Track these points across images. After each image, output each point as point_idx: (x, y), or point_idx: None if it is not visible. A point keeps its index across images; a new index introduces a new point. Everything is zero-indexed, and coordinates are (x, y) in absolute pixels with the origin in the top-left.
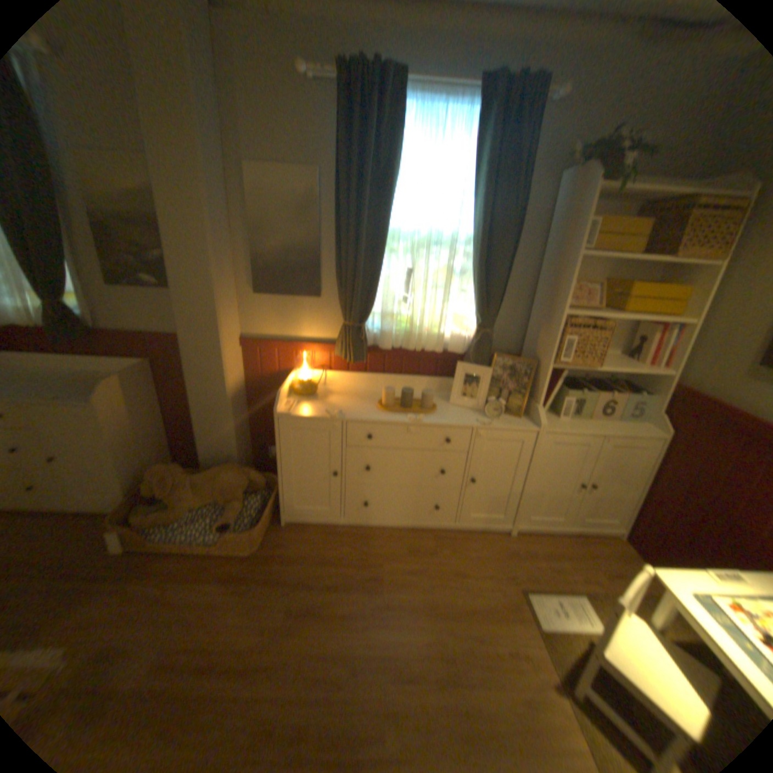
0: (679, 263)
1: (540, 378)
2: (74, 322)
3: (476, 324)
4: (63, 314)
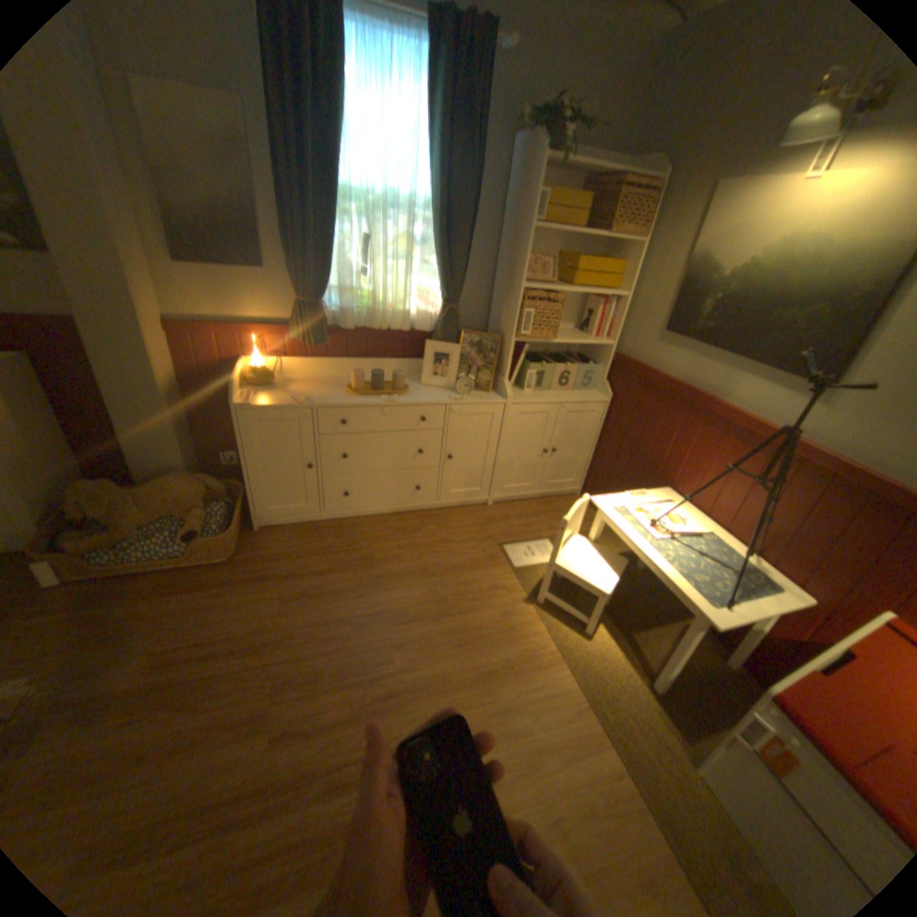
0: (616, 239)
1: (504, 352)
2: None
3: (441, 299)
4: None
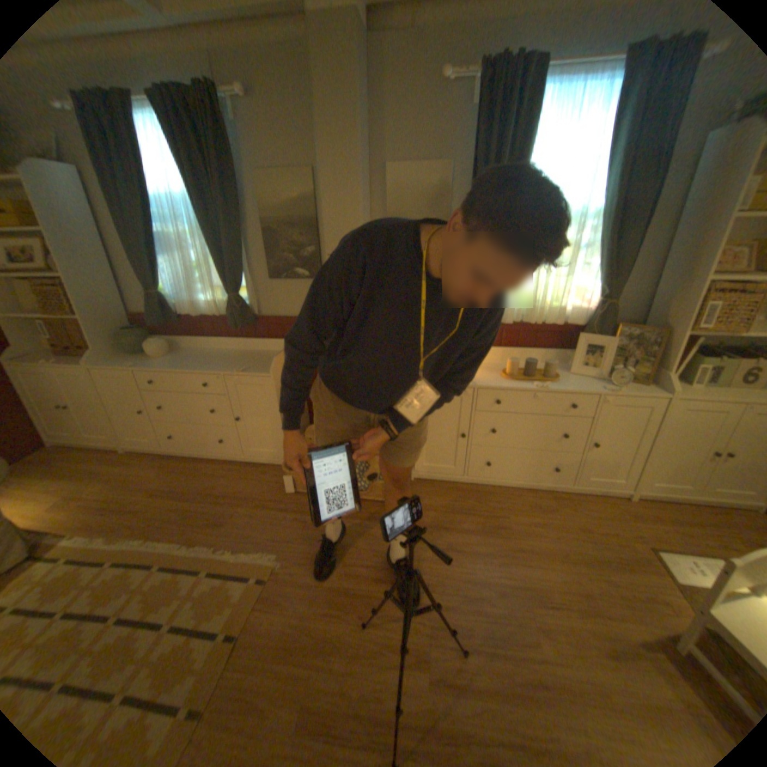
0: None
1: (673, 345)
2: (246, 309)
3: (600, 295)
4: (241, 303)
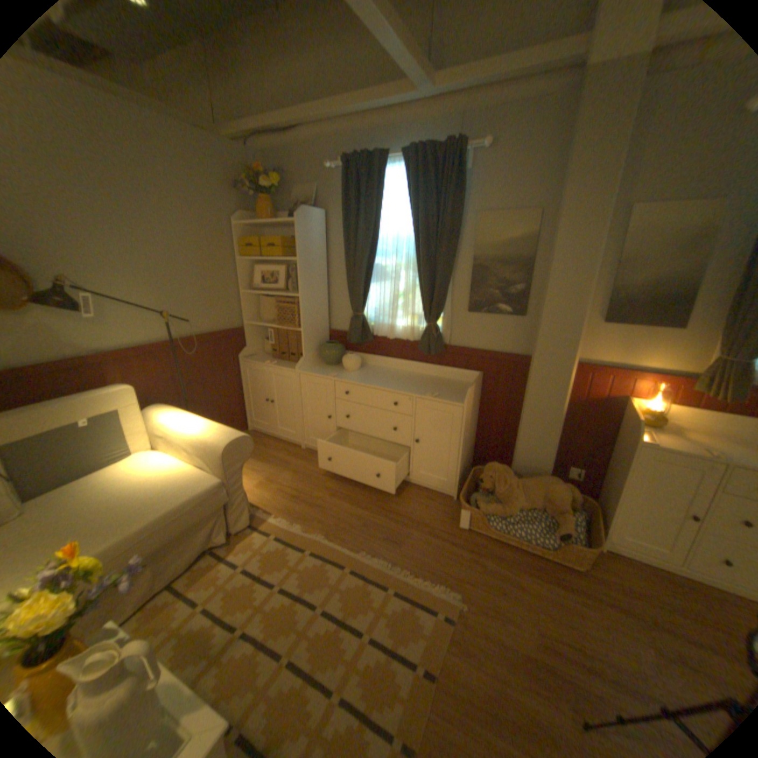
0: None
1: None
2: (440, 337)
3: None
4: (438, 332)
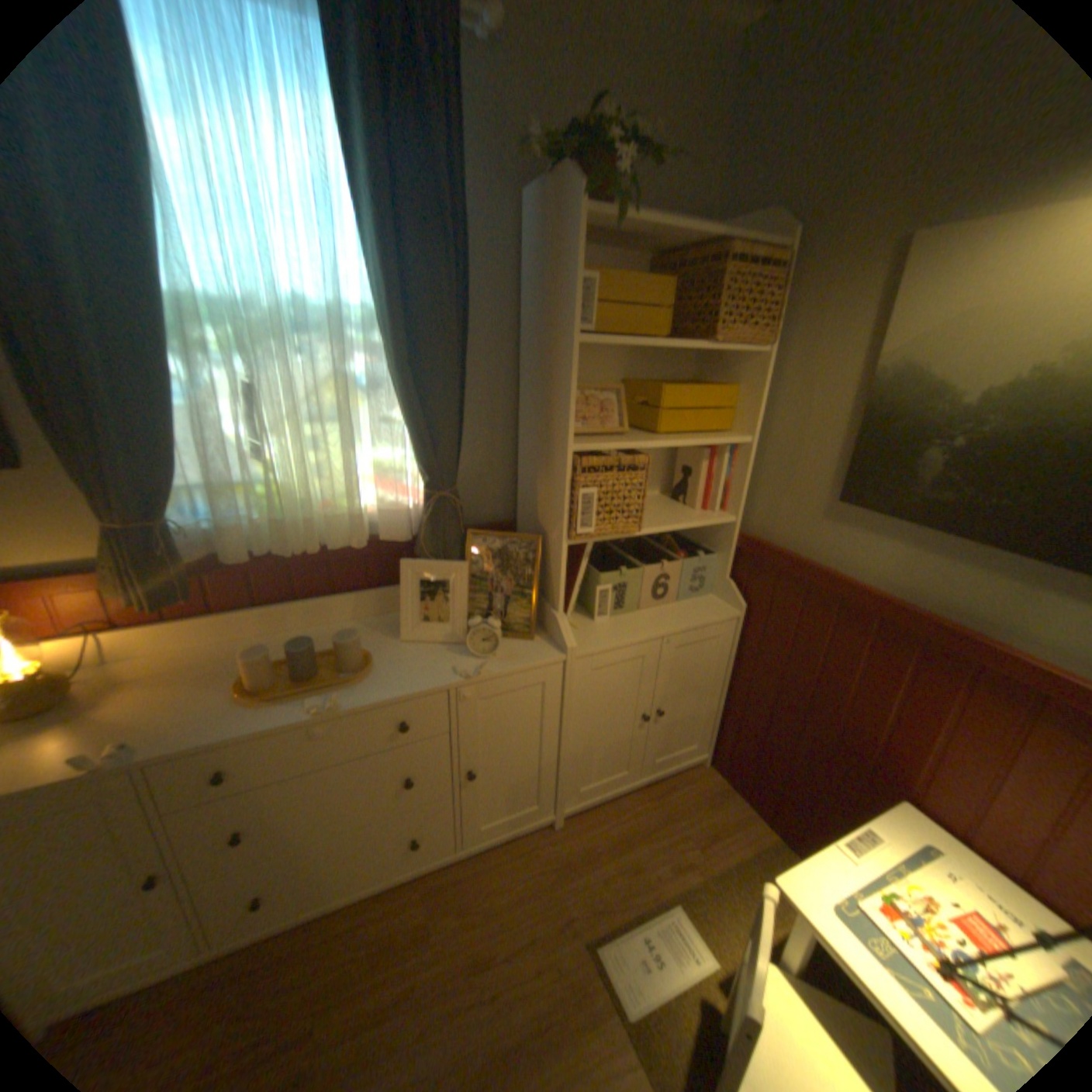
0: (716, 350)
1: (551, 562)
2: None
3: (422, 481)
4: None
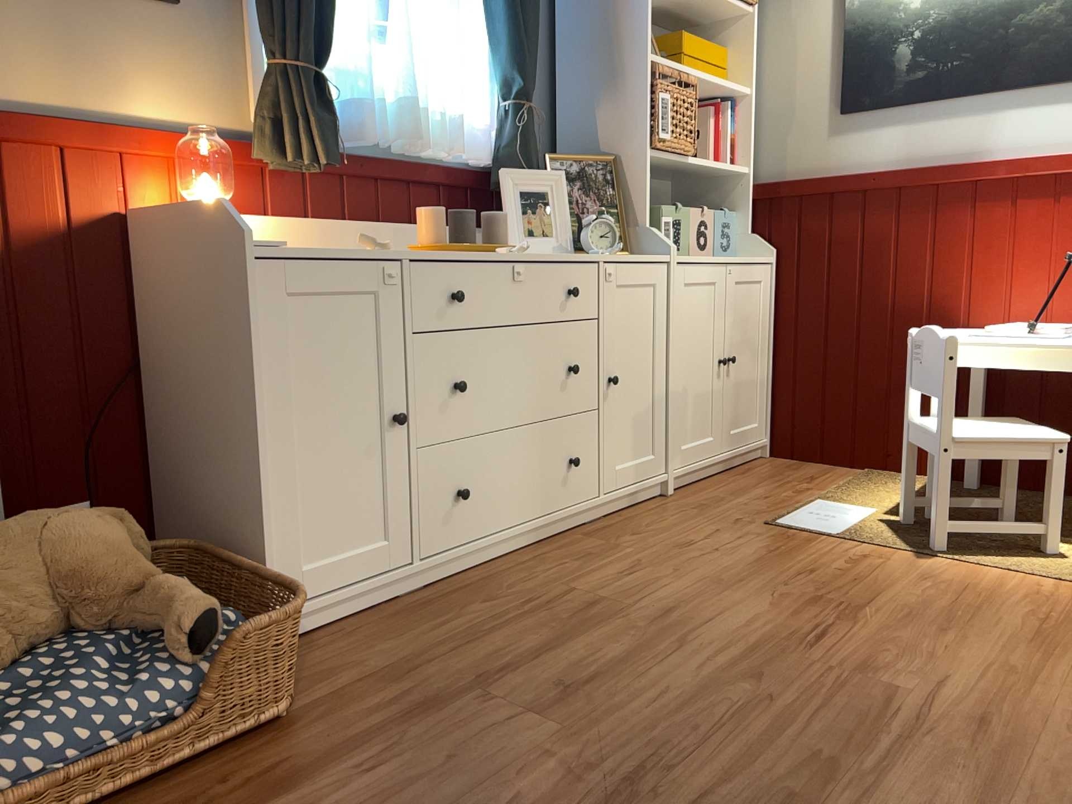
0: (698, 23)
1: (628, 180)
2: None
3: (503, 98)
4: None
